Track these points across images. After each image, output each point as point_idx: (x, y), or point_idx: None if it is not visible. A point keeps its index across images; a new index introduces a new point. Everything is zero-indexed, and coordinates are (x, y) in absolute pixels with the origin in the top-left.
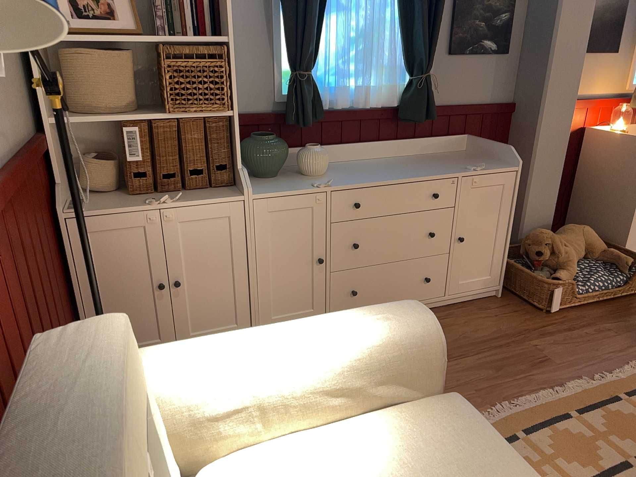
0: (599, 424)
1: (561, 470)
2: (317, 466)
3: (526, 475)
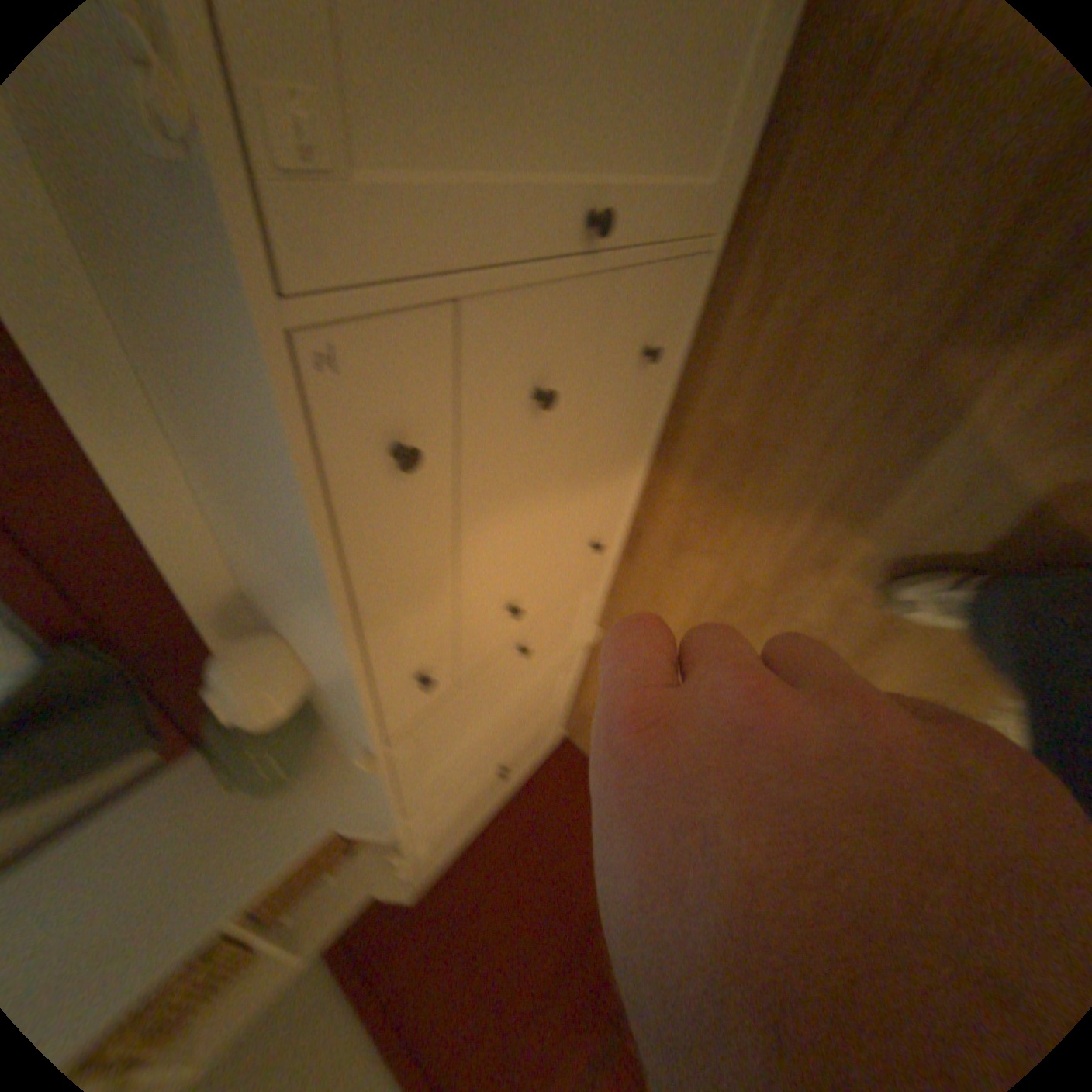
0: None
1: None
2: None
3: None
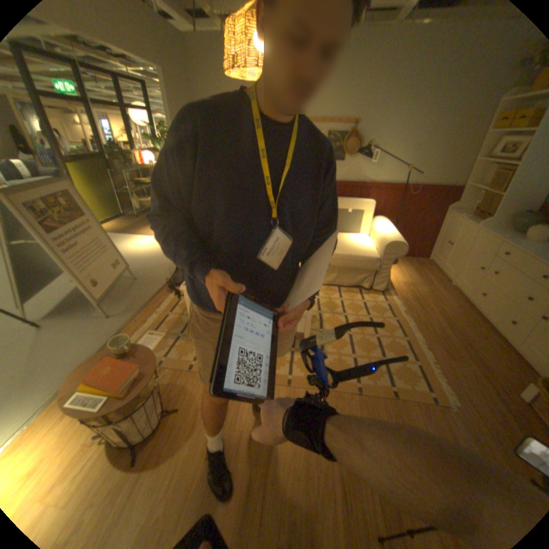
0: (400, 343)
1: (379, 319)
2: (363, 241)
3: (352, 255)
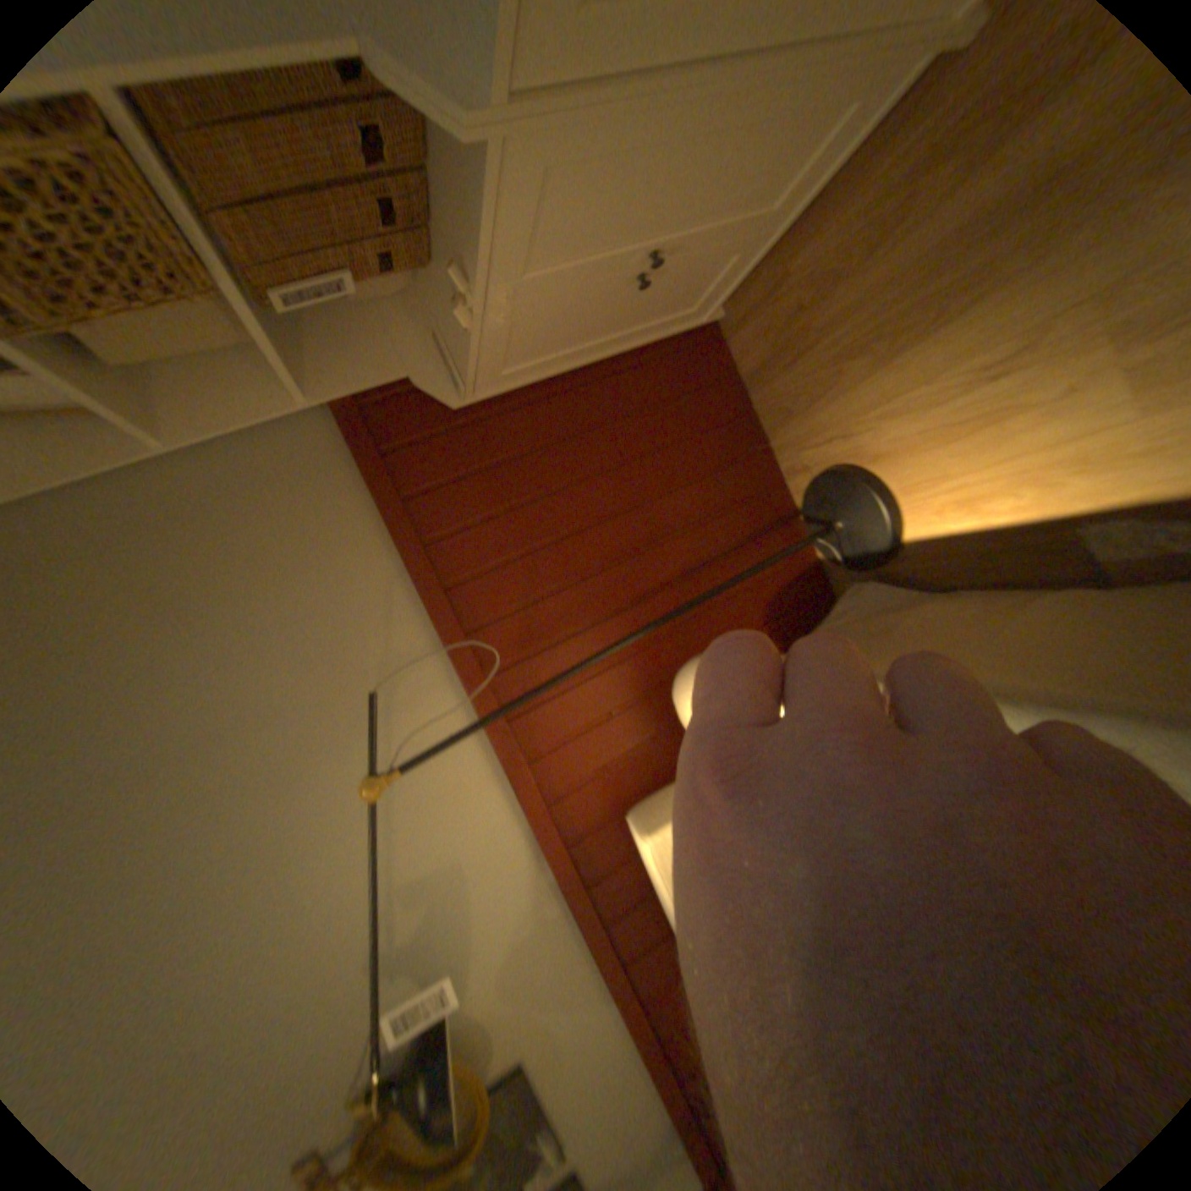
0: None
1: None
2: None
3: None
